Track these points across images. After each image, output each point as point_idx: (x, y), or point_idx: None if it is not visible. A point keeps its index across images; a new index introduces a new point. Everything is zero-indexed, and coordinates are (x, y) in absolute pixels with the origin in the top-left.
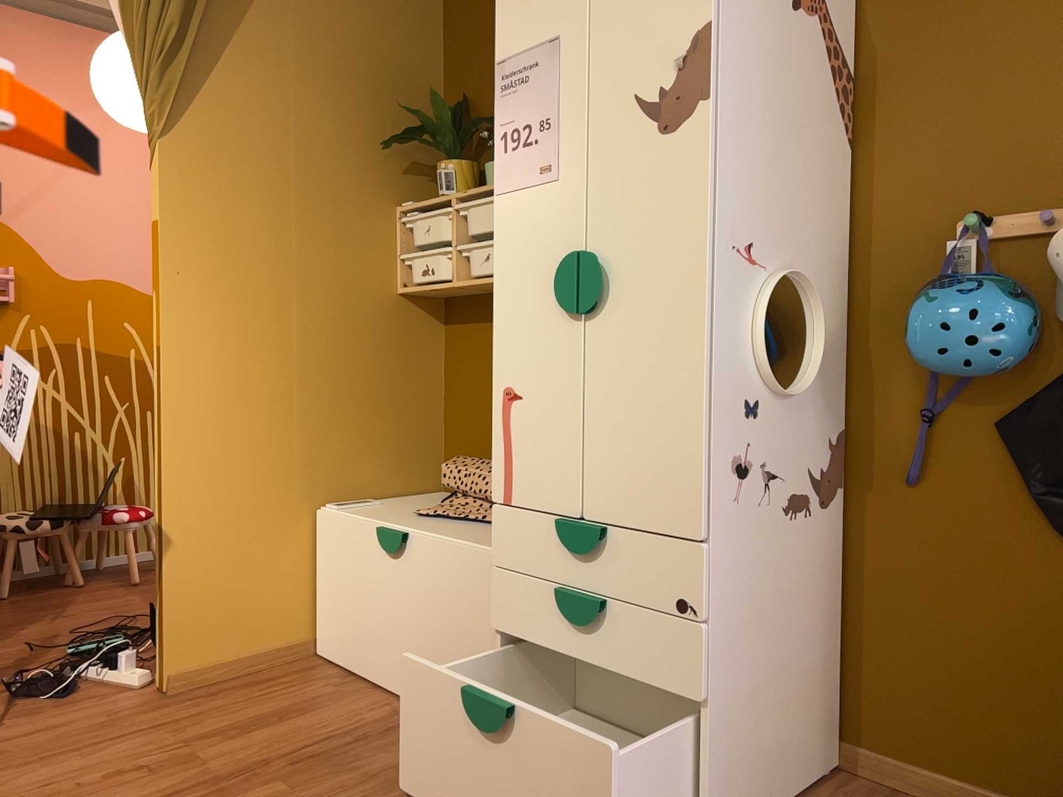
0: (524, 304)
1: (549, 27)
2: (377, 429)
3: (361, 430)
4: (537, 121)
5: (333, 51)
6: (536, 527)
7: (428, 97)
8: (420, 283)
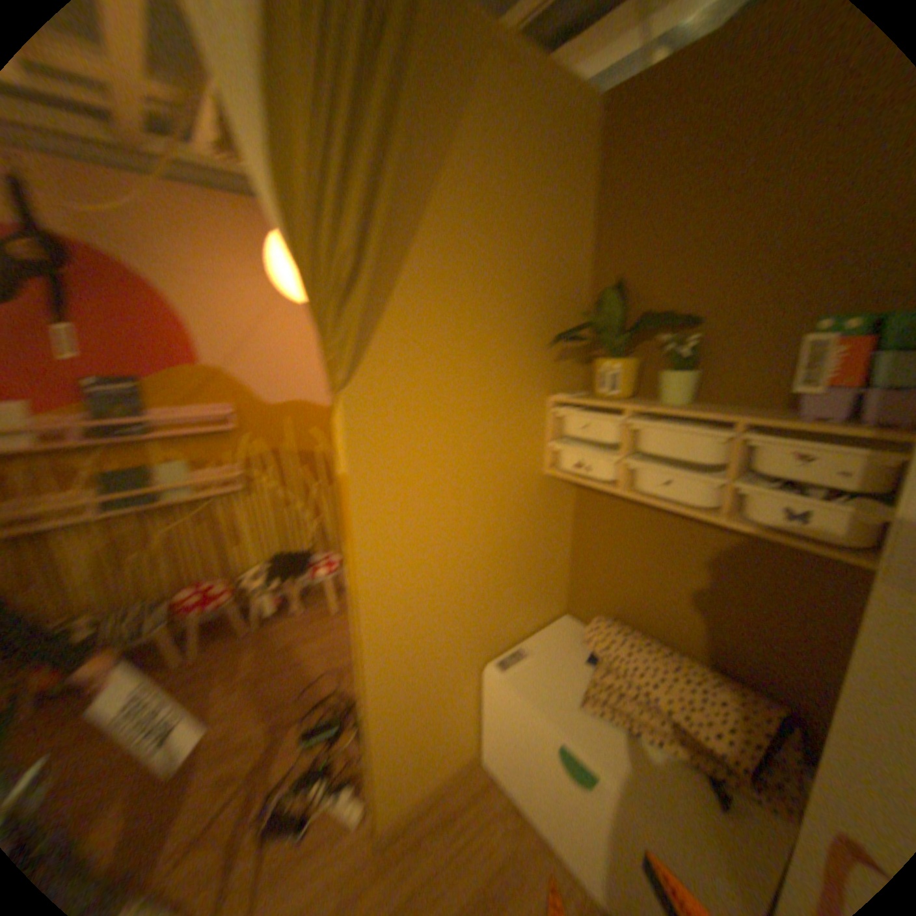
0: None
1: None
2: (525, 588)
3: (514, 594)
4: None
5: (499, 245)
6: None
7: (577, 276)
8: (573, 474)
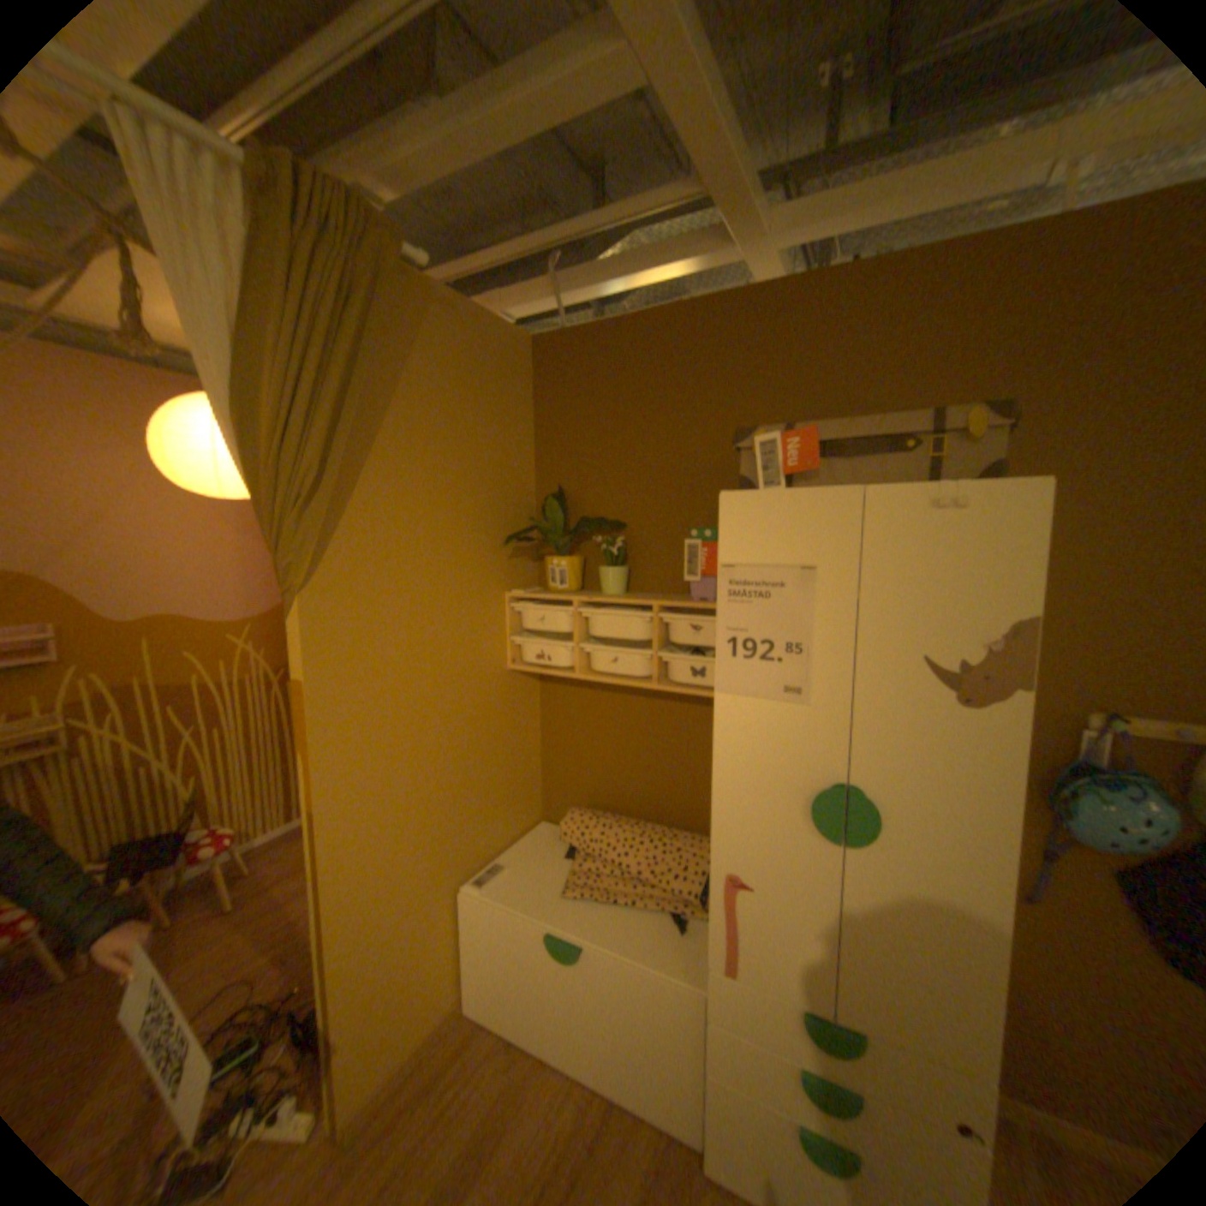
0: (759, 808)
1: (801, 550)
2: (498, 794)
3: (486, 802)
4: (783, 641)
5: (451, 457)
6: (770, 1008)
7: (524, 483)
8: (536, 666)
